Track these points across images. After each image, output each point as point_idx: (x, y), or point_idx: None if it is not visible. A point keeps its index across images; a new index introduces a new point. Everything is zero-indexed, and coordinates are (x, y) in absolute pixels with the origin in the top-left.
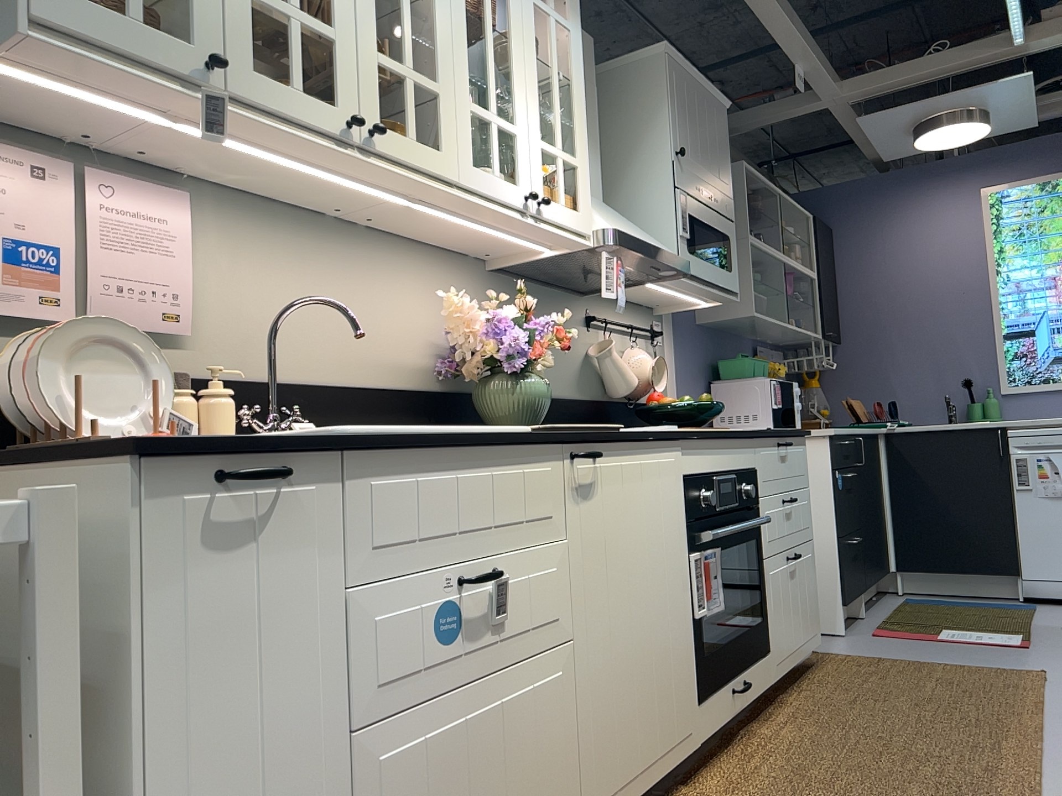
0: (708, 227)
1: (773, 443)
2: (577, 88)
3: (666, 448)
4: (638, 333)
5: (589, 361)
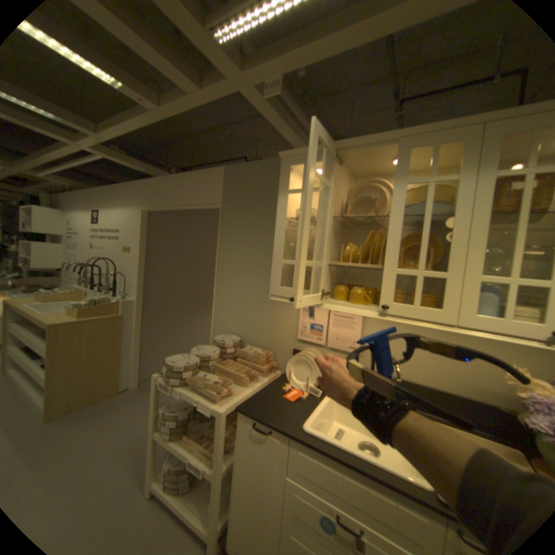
0: None
1: None
2: None
3: None
4: None
5: None
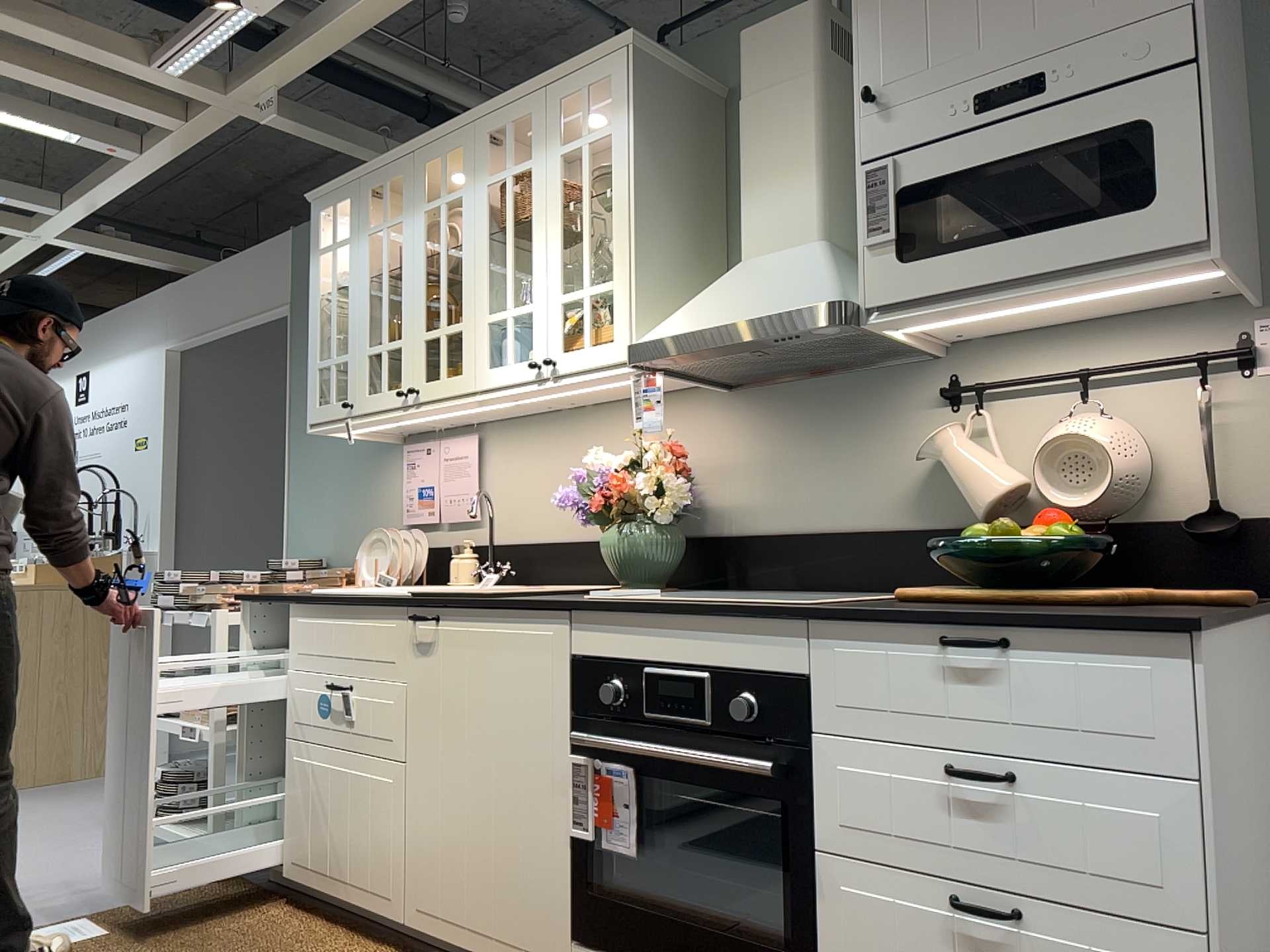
0: (1014, 160)
1: (903, 636)
2: (614, 195)
3: (535, 620)
4: (1145, 372)
5: (944, 463)
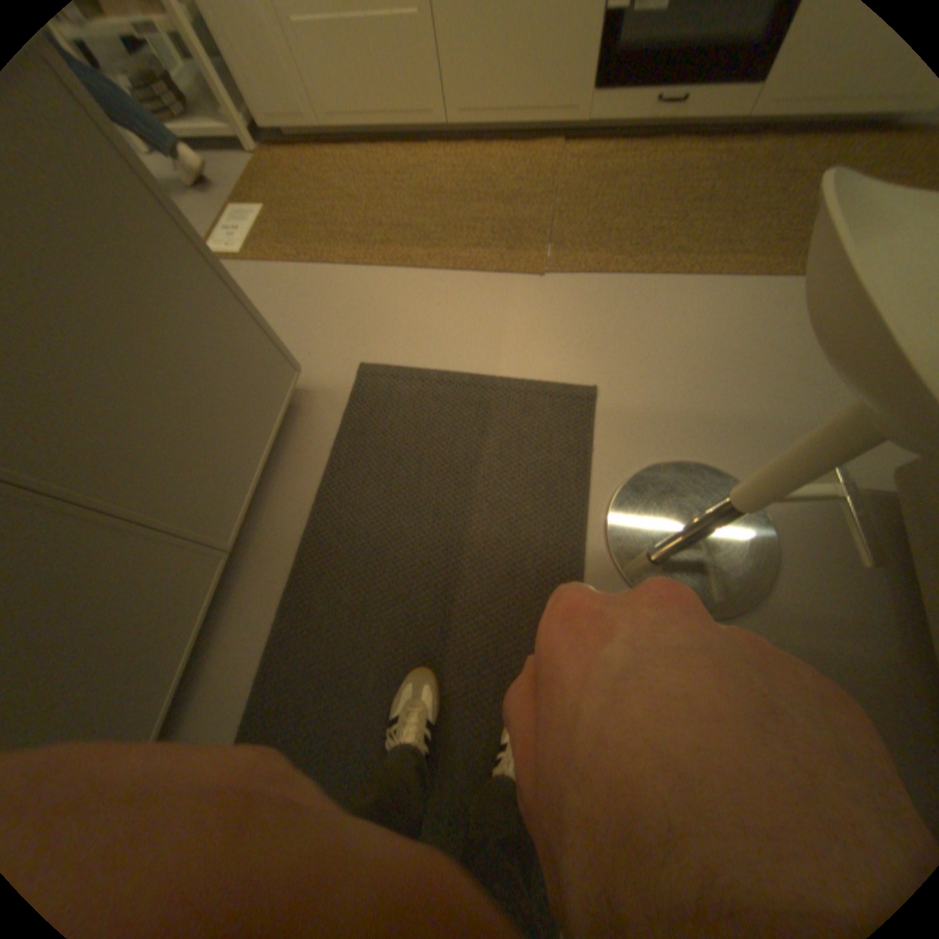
0: None
1: None
2: None
3: None
4: None
5: None
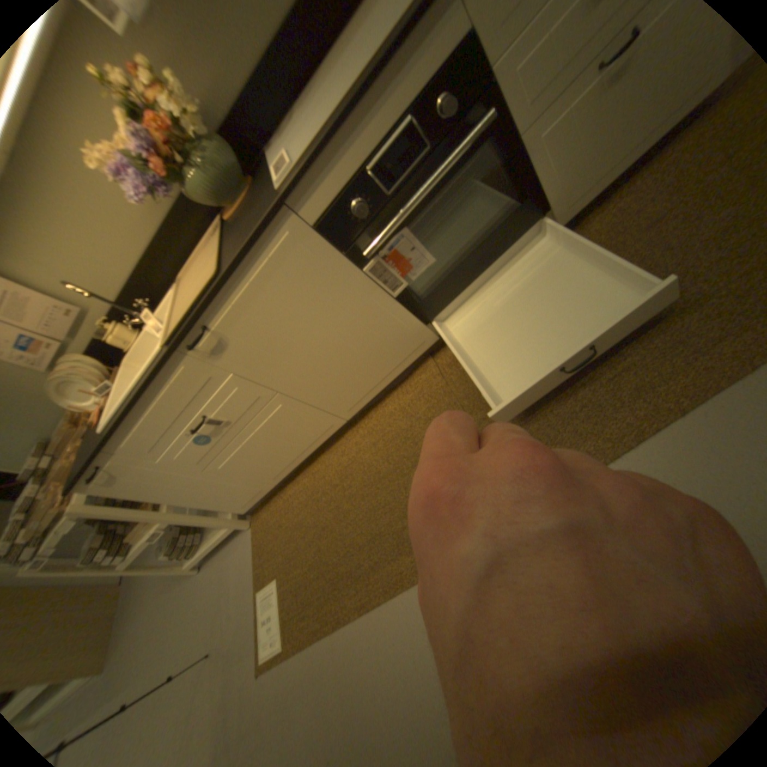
0: None
1: None
2: None
3: (268, 239)
4: None
5: None
